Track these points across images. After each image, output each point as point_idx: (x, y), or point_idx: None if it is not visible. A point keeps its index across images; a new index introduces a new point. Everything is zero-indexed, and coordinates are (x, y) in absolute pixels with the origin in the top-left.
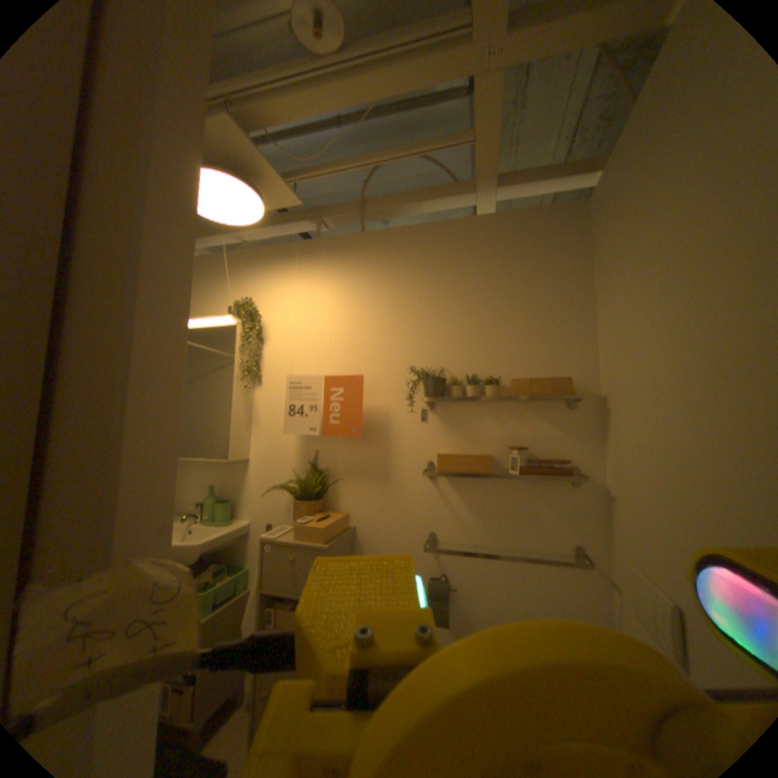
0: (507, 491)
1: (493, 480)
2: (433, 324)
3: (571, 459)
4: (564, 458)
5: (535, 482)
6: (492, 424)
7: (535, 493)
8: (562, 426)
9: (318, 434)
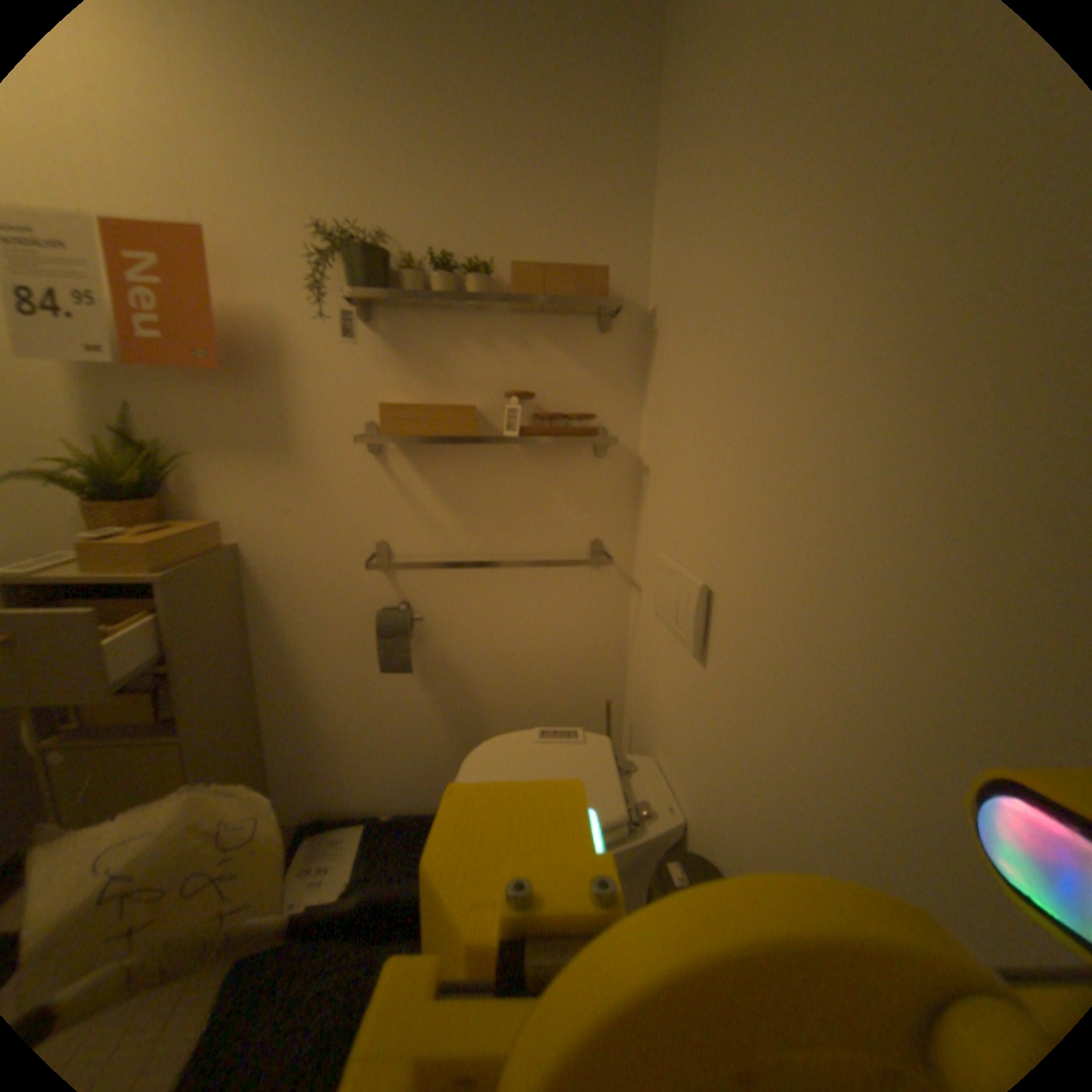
0: (501, 468)
1: (480, 451)
2: (359, 125)
3: (596, 413)
4: (587, 412)
5: (543, 451)
6: (479, 354)
7: (543, 468)
8: (588, 359)
9: (119, 369)
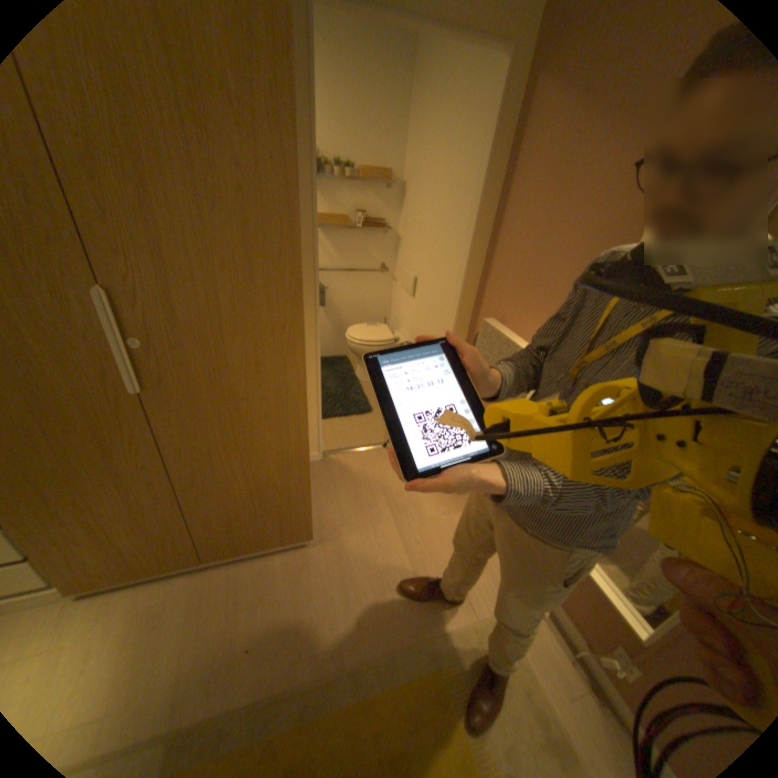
0: (352, 238)
1: (346, 231)
2: None
3: (384, 220)
4: (381, 219)
5: (367, 232)
6: (347, 196)
7: (366, 238)
8: (383, 200)
9: None
